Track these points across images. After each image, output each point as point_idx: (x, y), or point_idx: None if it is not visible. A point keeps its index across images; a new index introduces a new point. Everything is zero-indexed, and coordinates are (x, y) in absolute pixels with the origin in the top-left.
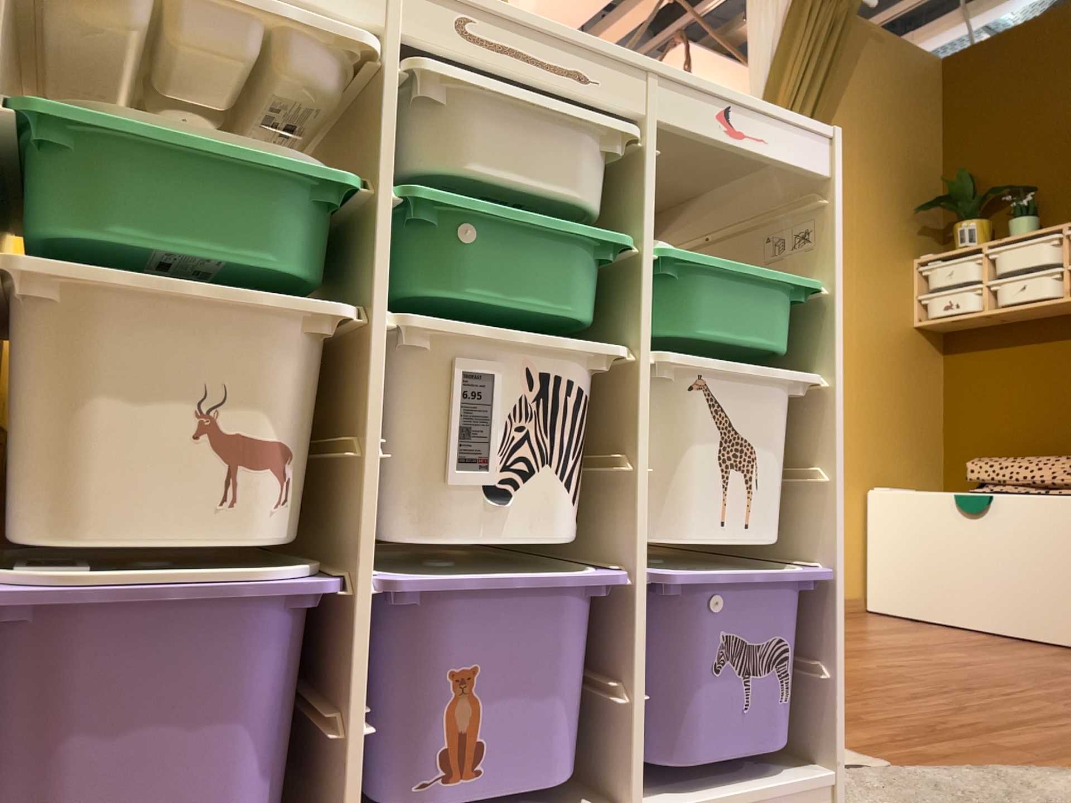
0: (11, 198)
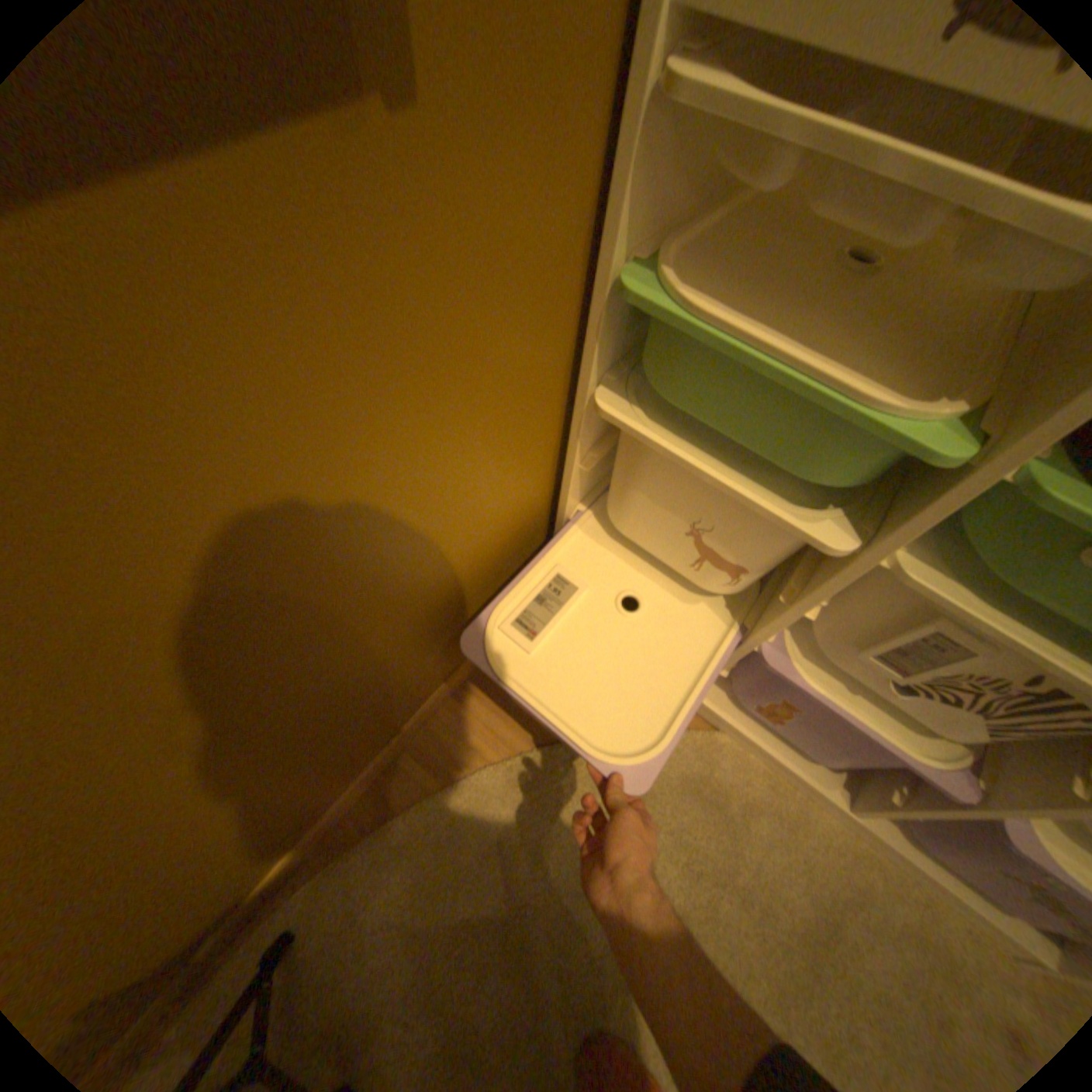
0: (632, 315)
